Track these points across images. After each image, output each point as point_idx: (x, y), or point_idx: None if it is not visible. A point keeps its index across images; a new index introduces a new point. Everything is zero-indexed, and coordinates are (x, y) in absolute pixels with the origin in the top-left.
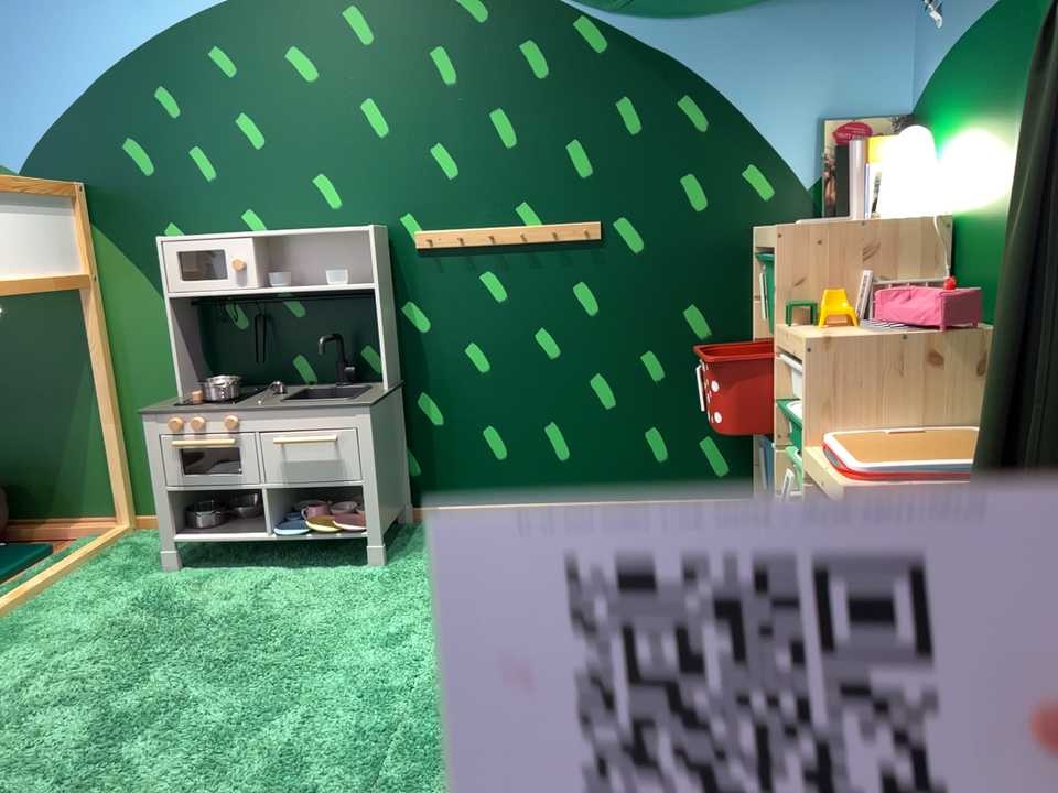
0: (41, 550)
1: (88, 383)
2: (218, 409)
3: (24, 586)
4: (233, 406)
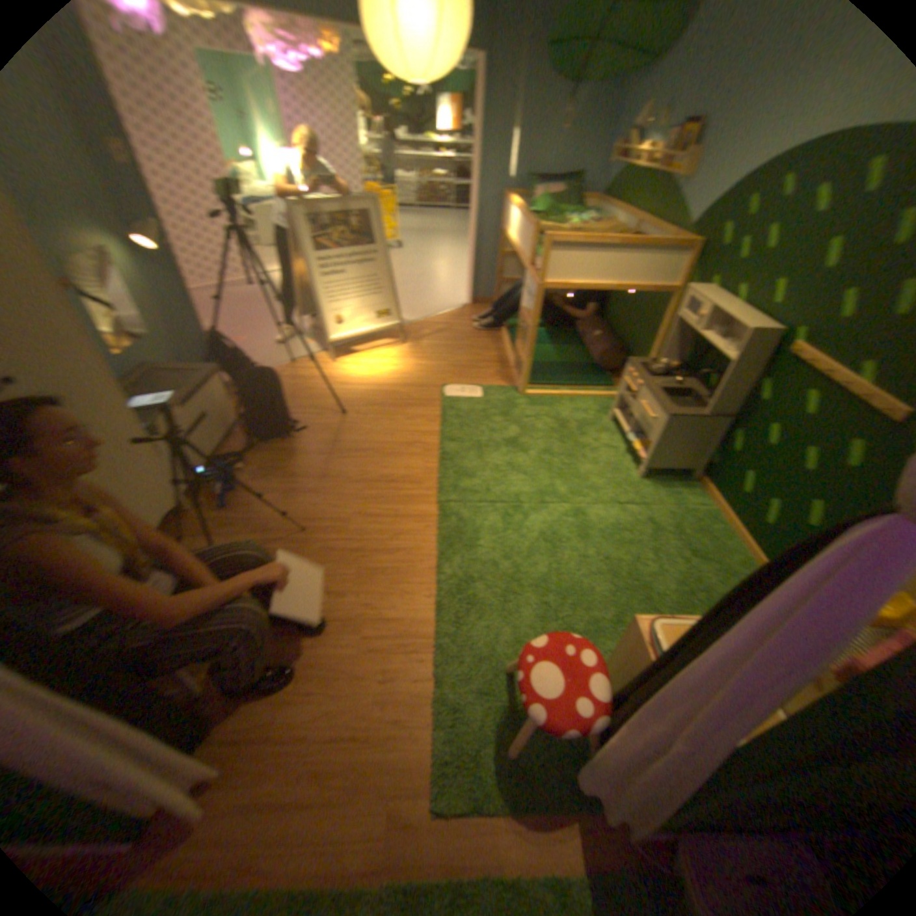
0: (614, 385)
1: (661, 334)
2: (640, 376)
3: (578, 393)
4: (644, 379)
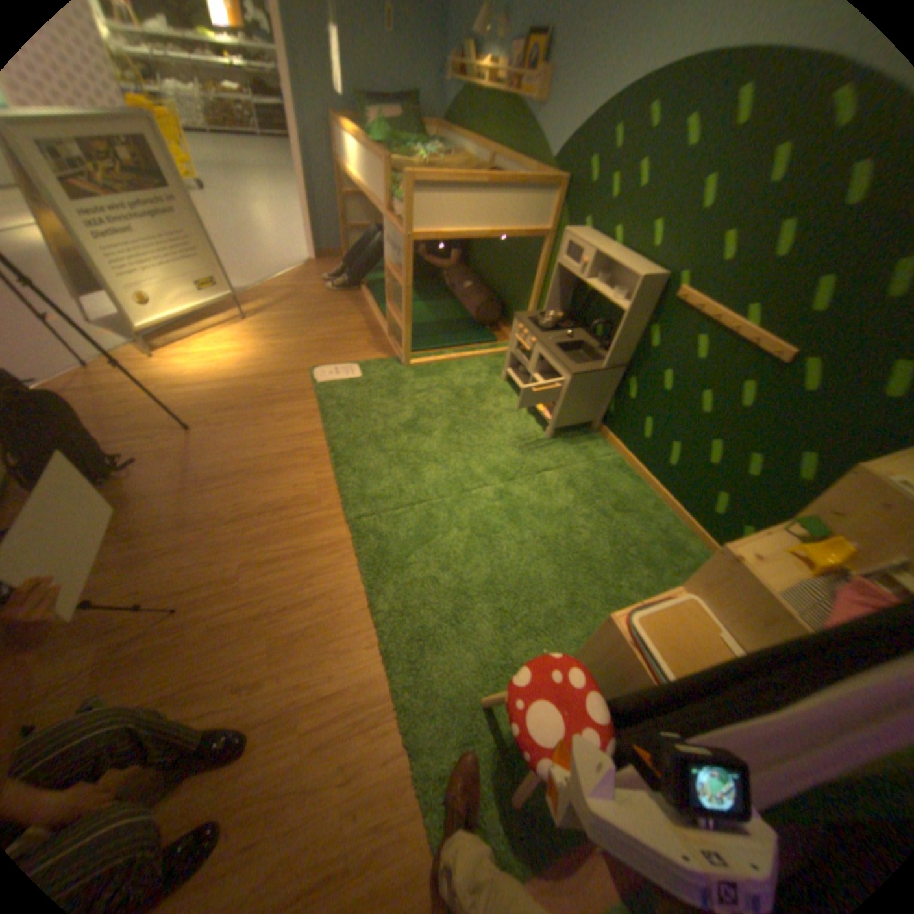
0: (495, 339)
1: (536, 281)
2: (531, 333)
3: (464, 354)
4: (536, 336)
